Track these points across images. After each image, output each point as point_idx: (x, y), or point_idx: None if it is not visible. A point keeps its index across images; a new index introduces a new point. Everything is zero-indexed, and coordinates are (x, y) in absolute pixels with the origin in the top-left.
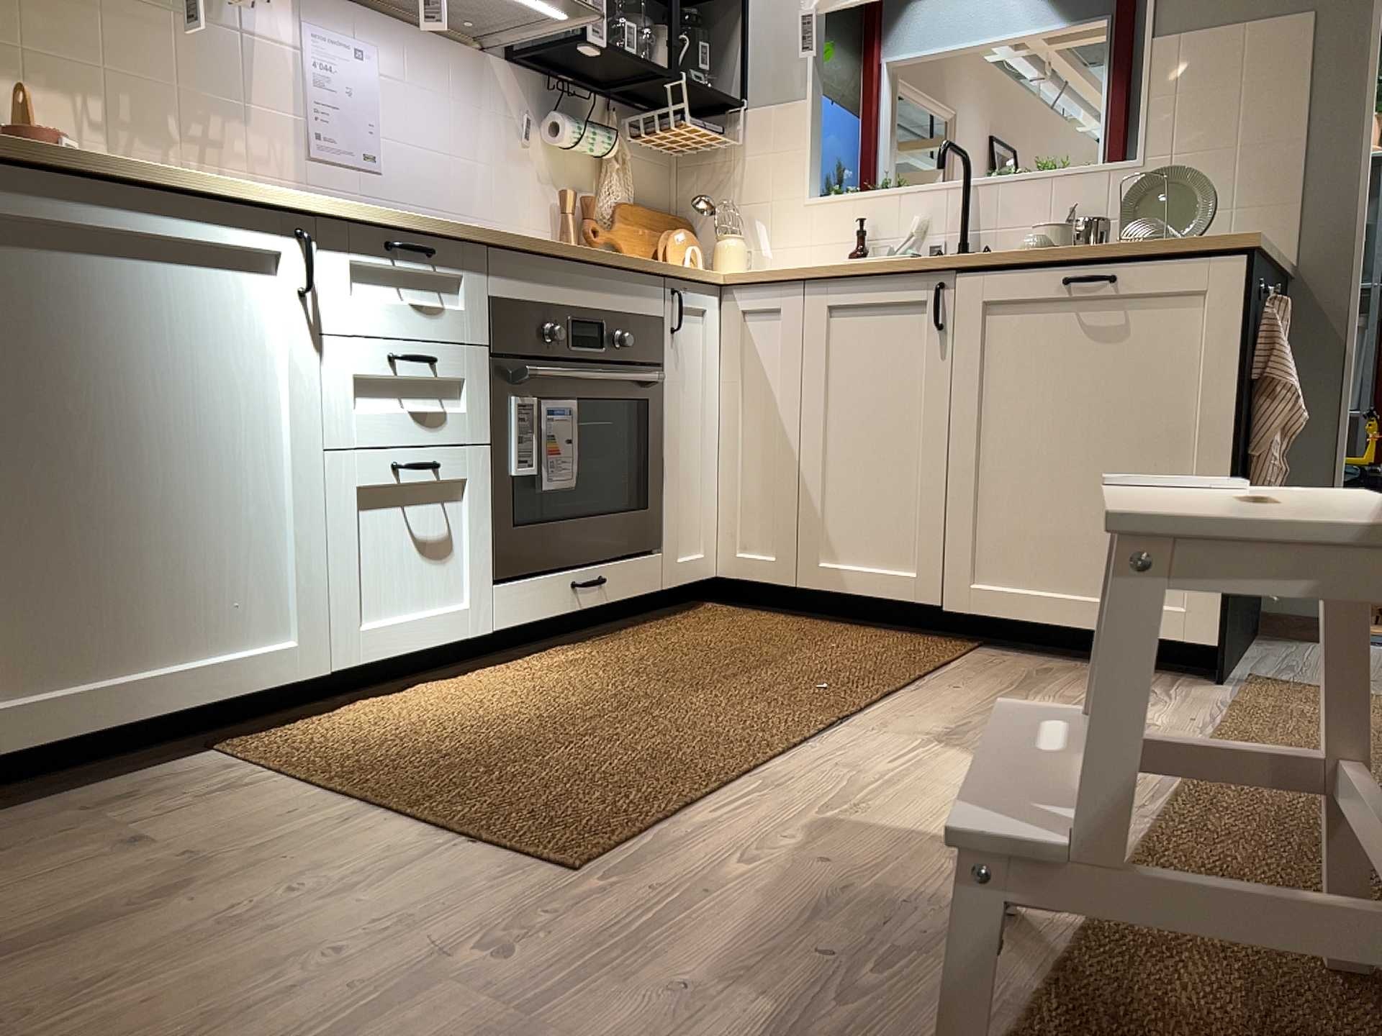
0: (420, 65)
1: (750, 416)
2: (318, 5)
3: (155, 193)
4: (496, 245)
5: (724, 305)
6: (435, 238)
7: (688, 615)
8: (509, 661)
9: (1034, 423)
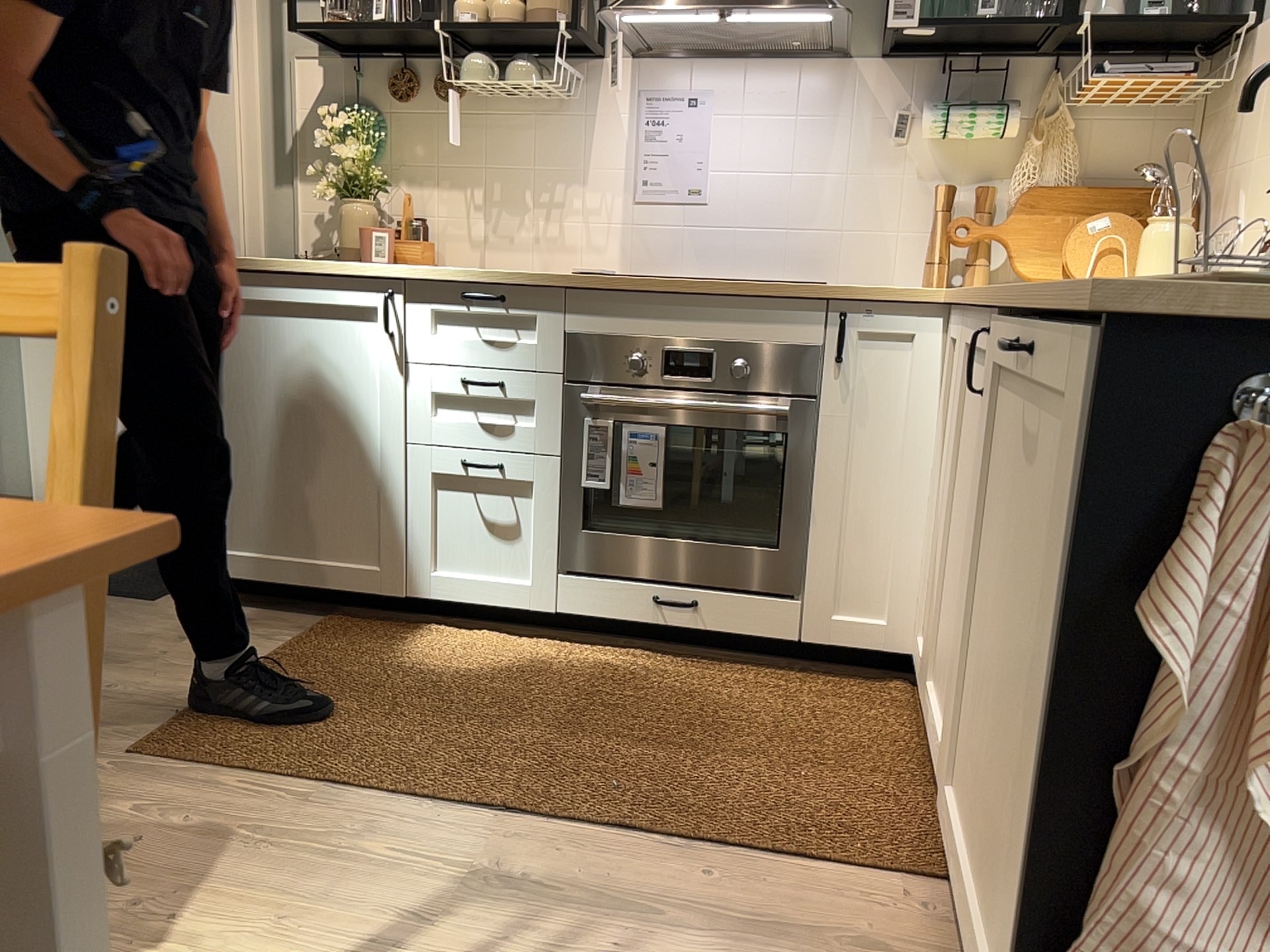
0: (756, 95)
1: (940, 476)
2: (651, 73)
3: (298, 278)
4: (570, 289)
5: (946, 333)
6: (506, 288)
7: (849, 682)
8: (596, 645)
9: (994, 581)
